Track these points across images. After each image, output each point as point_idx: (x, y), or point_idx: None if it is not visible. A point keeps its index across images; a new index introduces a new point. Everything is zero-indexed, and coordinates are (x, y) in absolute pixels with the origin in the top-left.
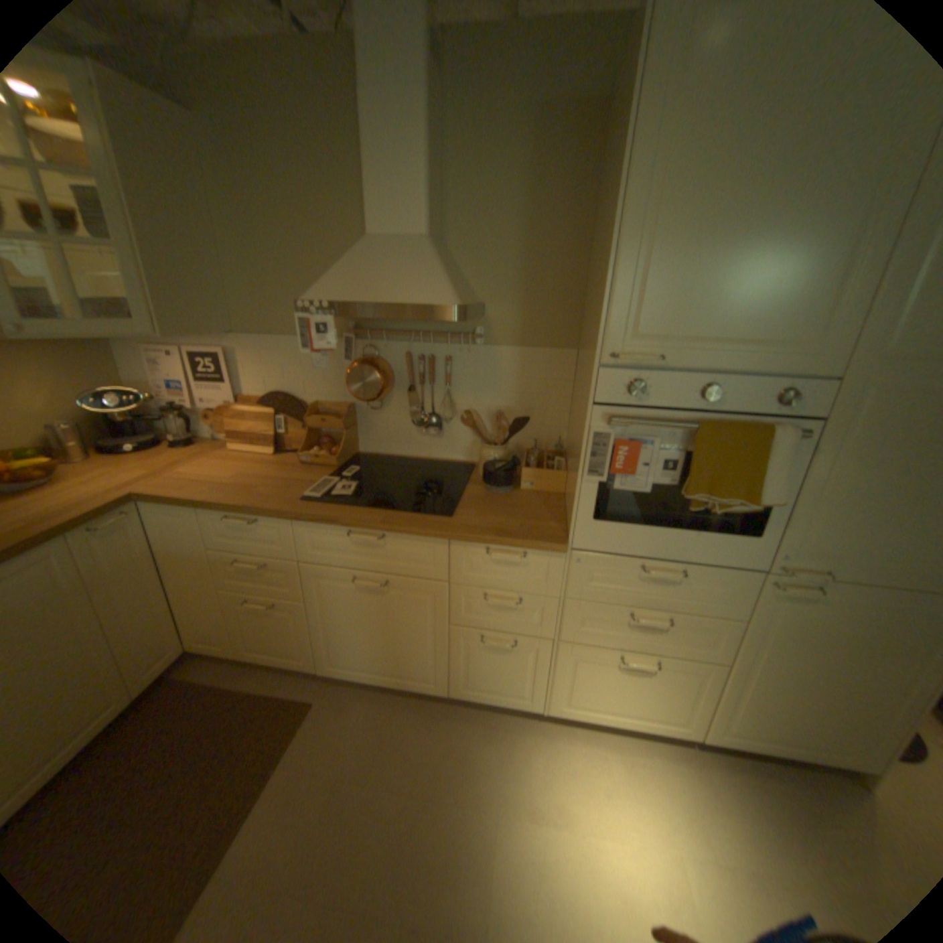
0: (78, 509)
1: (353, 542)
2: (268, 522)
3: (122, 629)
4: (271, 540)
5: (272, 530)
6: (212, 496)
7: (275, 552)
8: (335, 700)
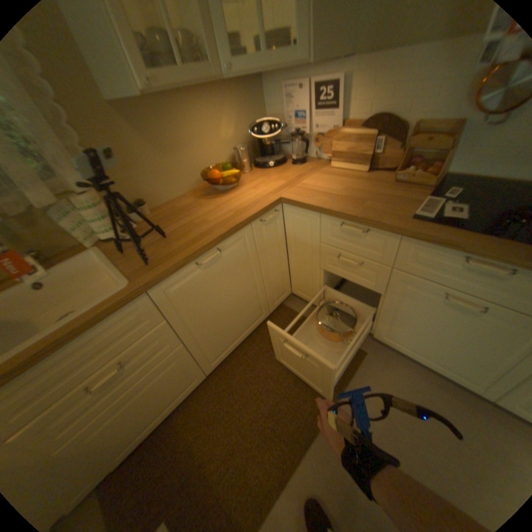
0: (256, 206)
1: (466, 266)
2: (379, 232)
3: (269, 278)
4: (376, 247)
5: (379, 239)
6: (335, 205)
7: (374, 256)
8: (383, 357)
